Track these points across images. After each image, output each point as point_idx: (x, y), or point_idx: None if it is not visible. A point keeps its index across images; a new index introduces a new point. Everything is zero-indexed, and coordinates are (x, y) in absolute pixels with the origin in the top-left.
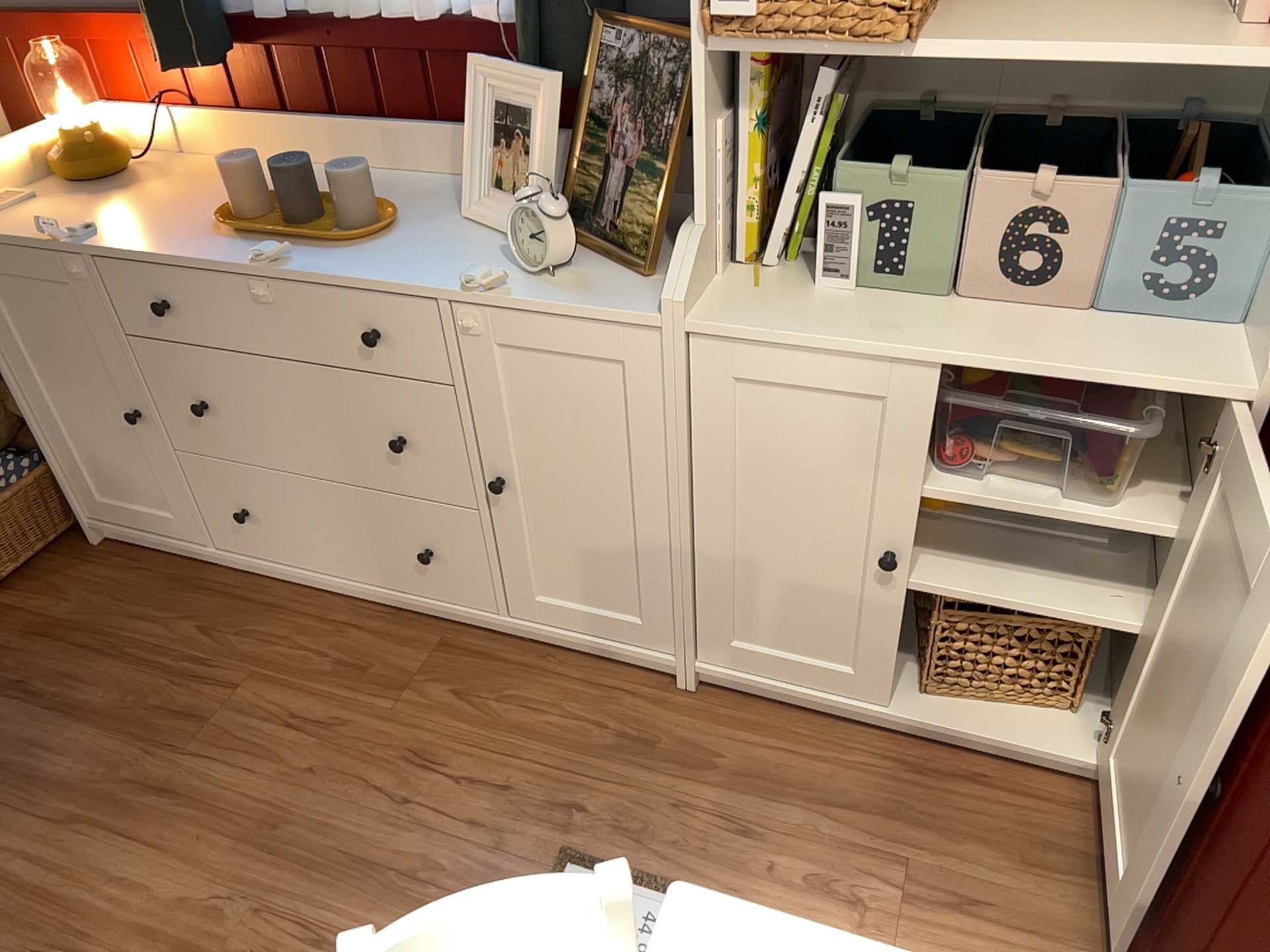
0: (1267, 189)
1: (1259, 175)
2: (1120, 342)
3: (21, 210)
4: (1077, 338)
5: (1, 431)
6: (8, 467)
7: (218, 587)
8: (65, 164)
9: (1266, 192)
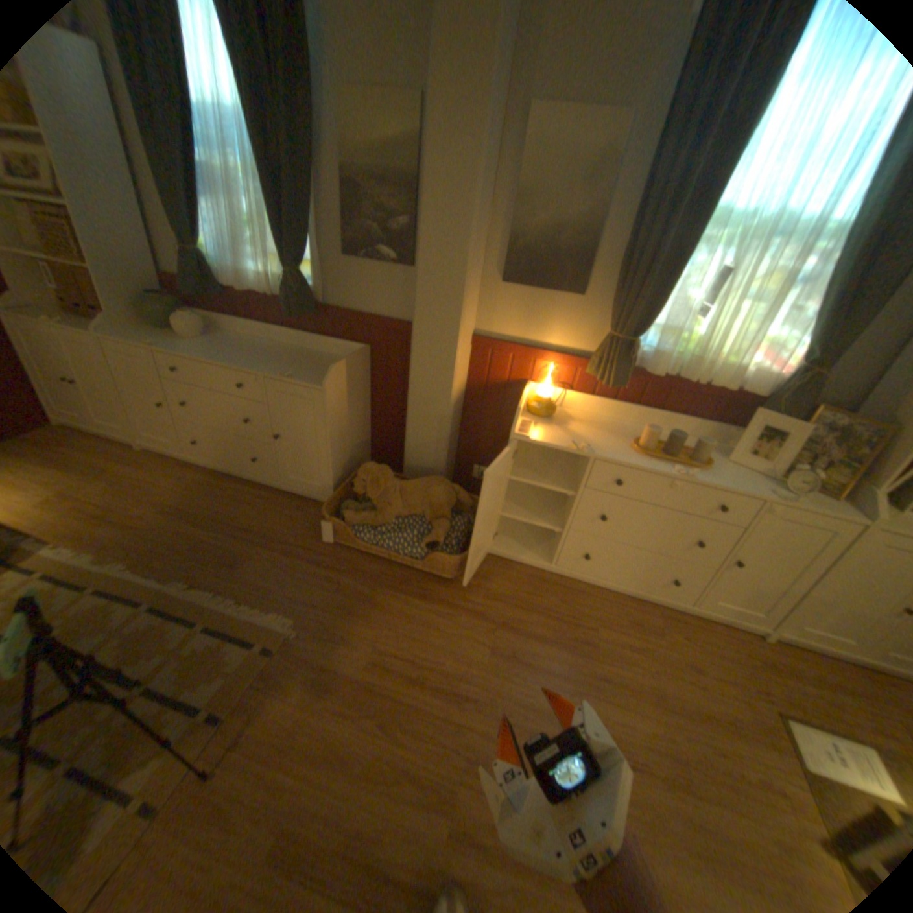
0: None
1: None
2: None
3: (531, 427)
4: None
5: (452, 505)
6: (455, 521)
7: (549, 582)
8: (534, 407)
9: None
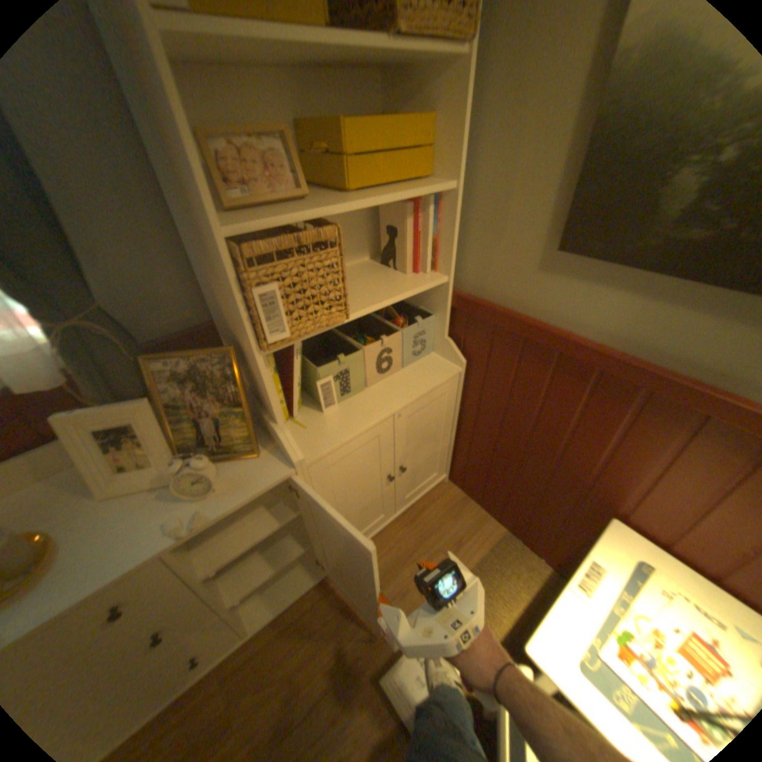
0: (427, 312)
1: (415, 308)
2: (421, 373)
3: None
4: (412, 379)
5: None
6: None
7: None
8: None
9: (429, 314)
